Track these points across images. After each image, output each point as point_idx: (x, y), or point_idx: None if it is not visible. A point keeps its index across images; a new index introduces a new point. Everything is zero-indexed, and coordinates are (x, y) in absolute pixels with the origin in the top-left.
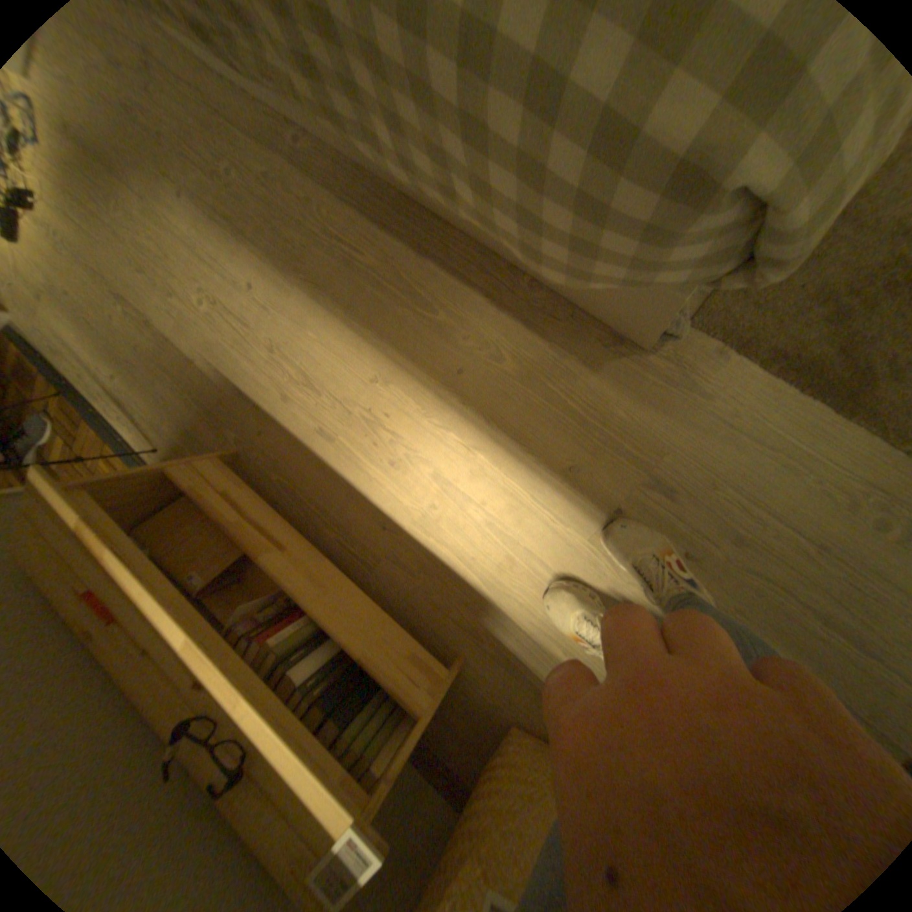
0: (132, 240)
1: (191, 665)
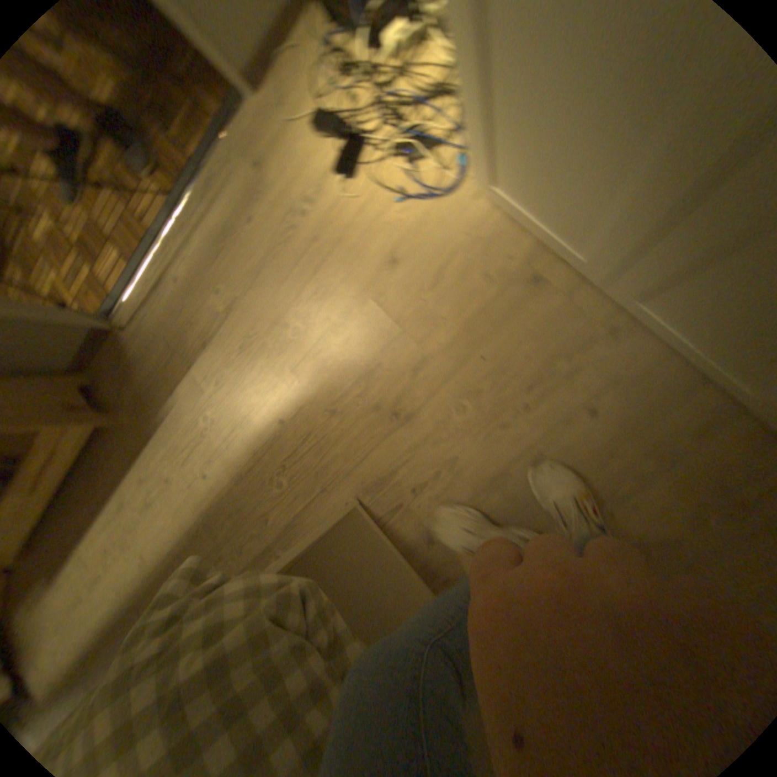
0: (264, 342)
1: None
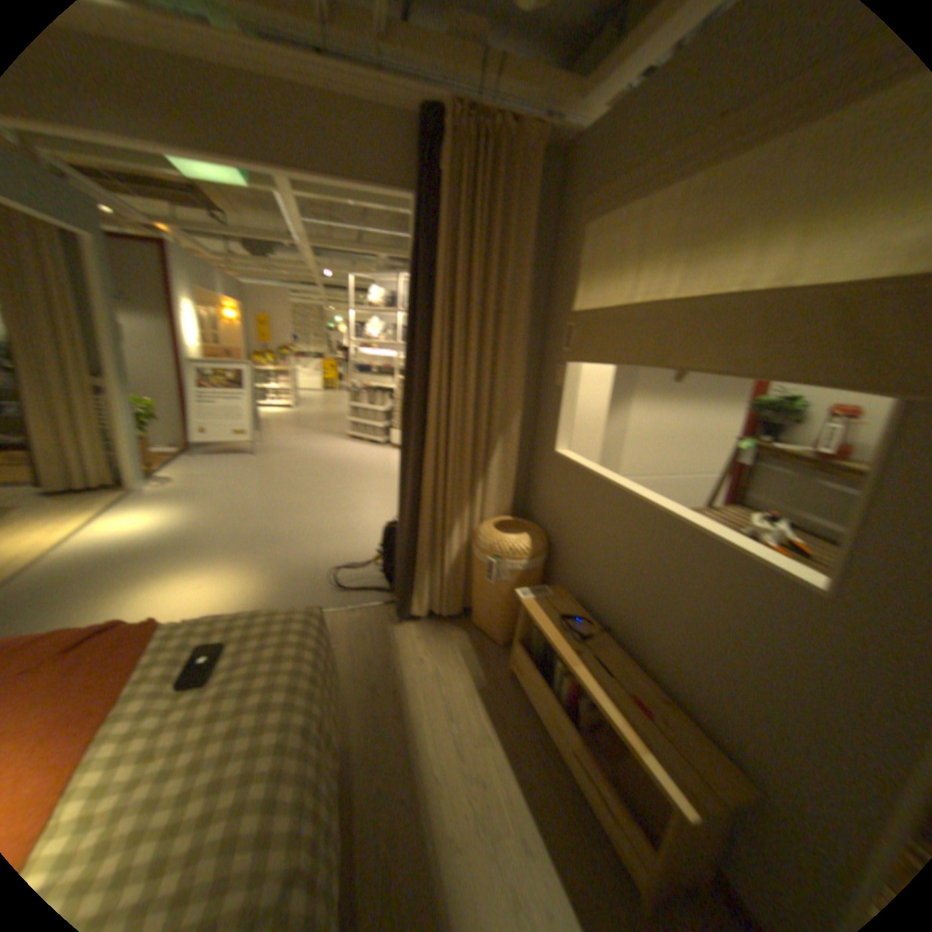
0: None
1: (578, 662)
